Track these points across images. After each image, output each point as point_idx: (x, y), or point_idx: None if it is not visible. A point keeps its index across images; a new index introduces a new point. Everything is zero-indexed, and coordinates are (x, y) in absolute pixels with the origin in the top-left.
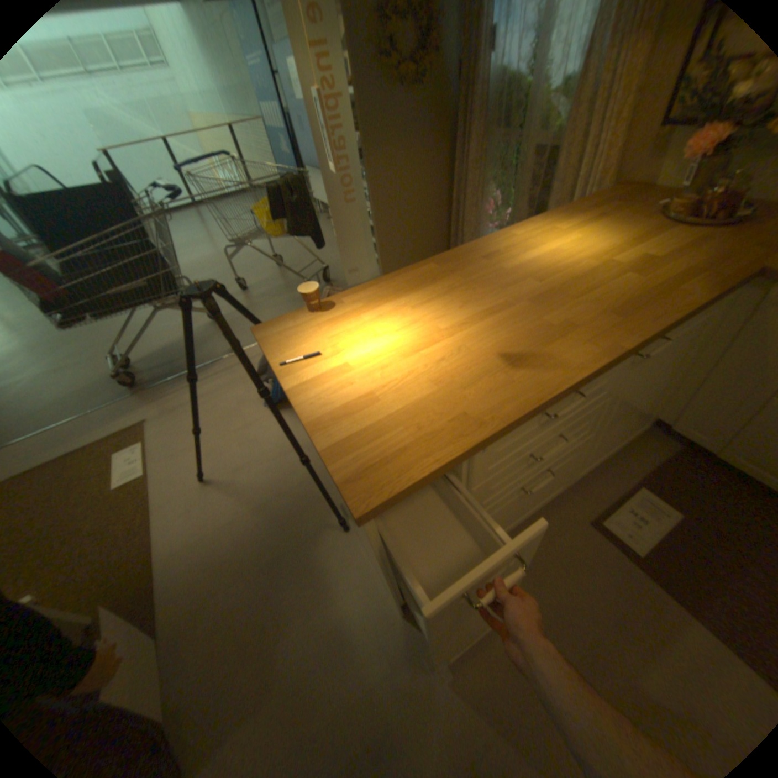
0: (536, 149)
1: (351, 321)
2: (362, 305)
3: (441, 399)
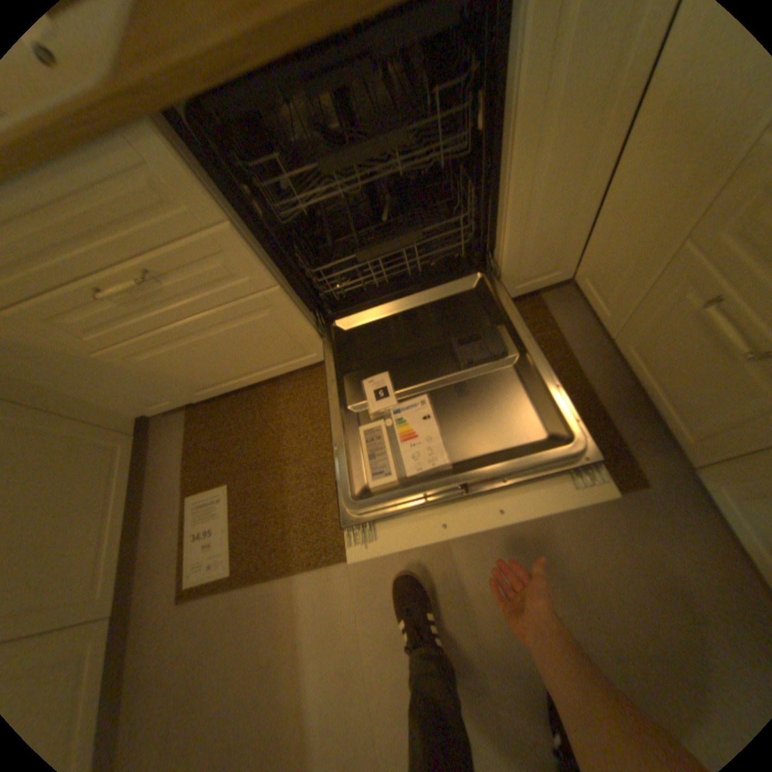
0: None
1: None
2: None
3: None
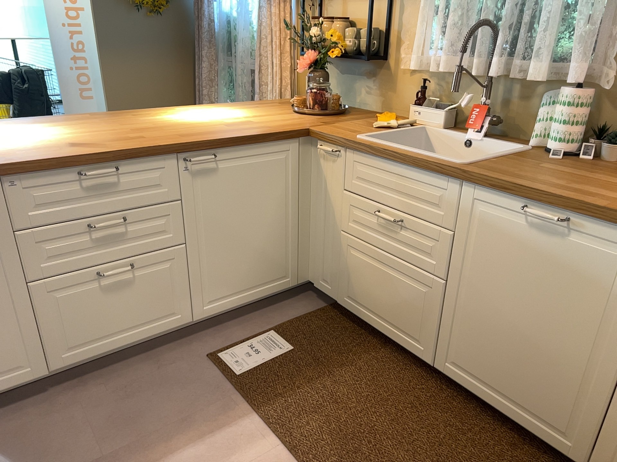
0: (245, 71)
1: None
2: None
3: None
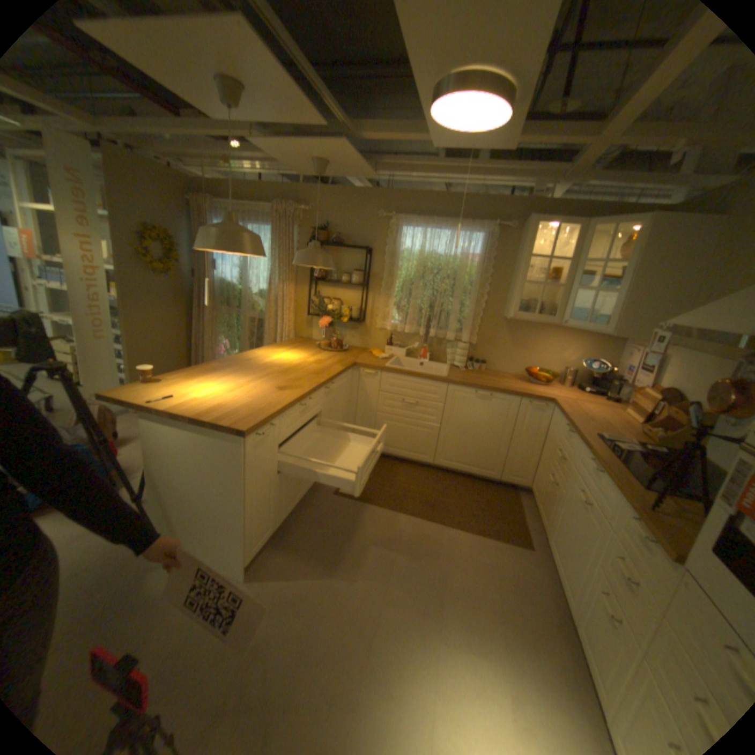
0: (250, 319)
1: (181, 385)
2: (182, 379)
3: (257, 401)
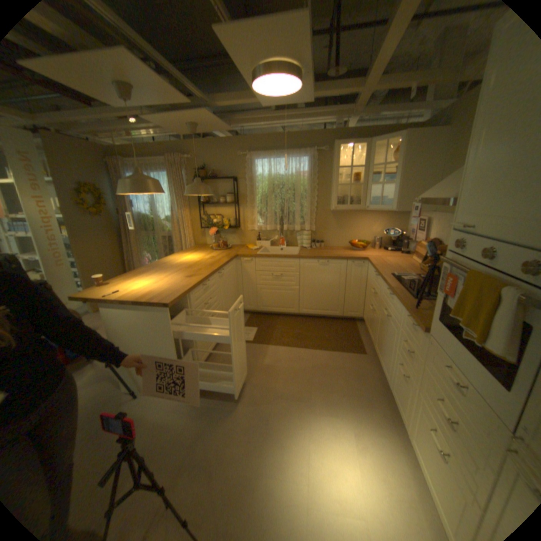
0: (162, 237)
1: (122, 284)
2: (123, 281)
3: (174, 286)
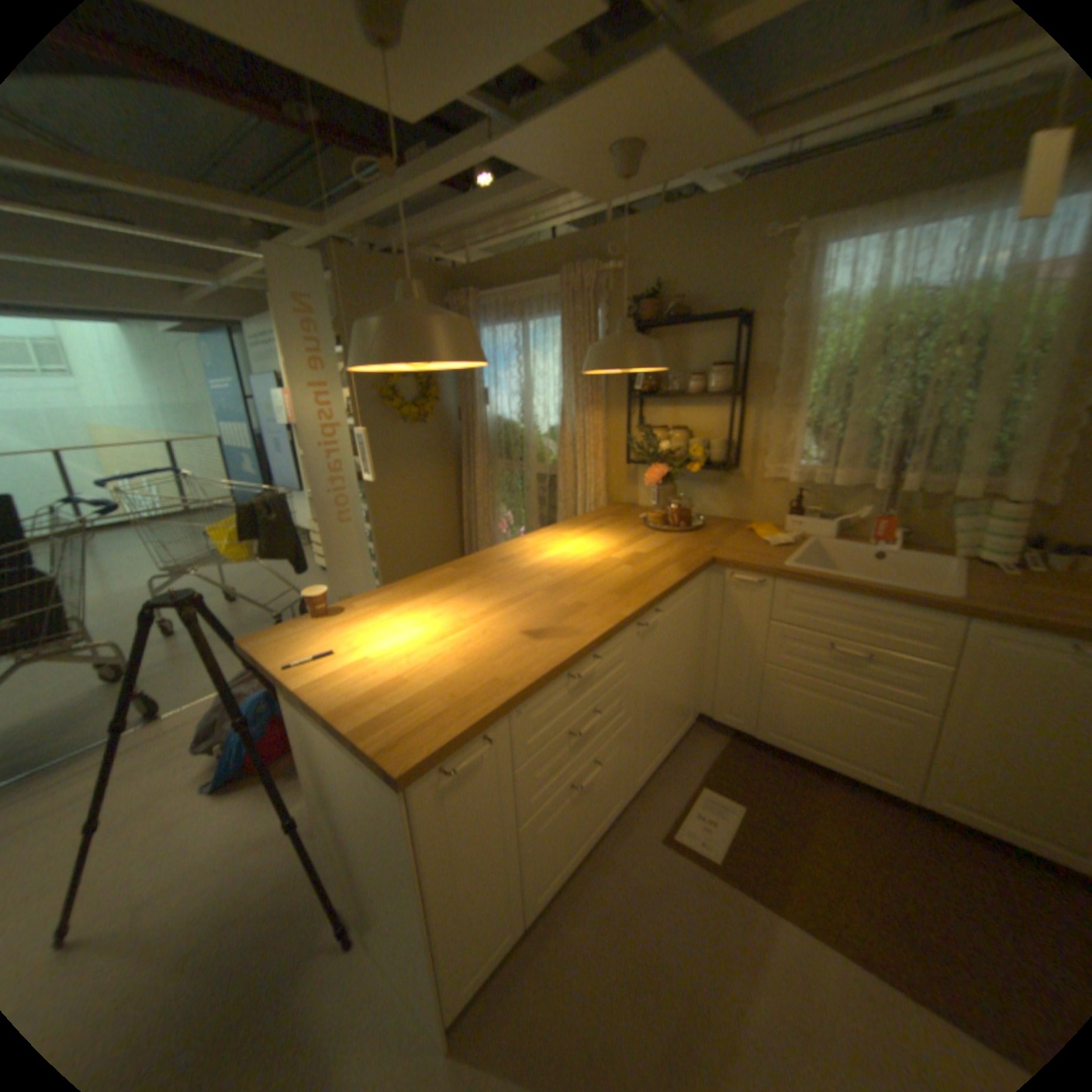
0: (538, 477)
1: (366, 622)
2: (378, 607)
3: (473, 672)
